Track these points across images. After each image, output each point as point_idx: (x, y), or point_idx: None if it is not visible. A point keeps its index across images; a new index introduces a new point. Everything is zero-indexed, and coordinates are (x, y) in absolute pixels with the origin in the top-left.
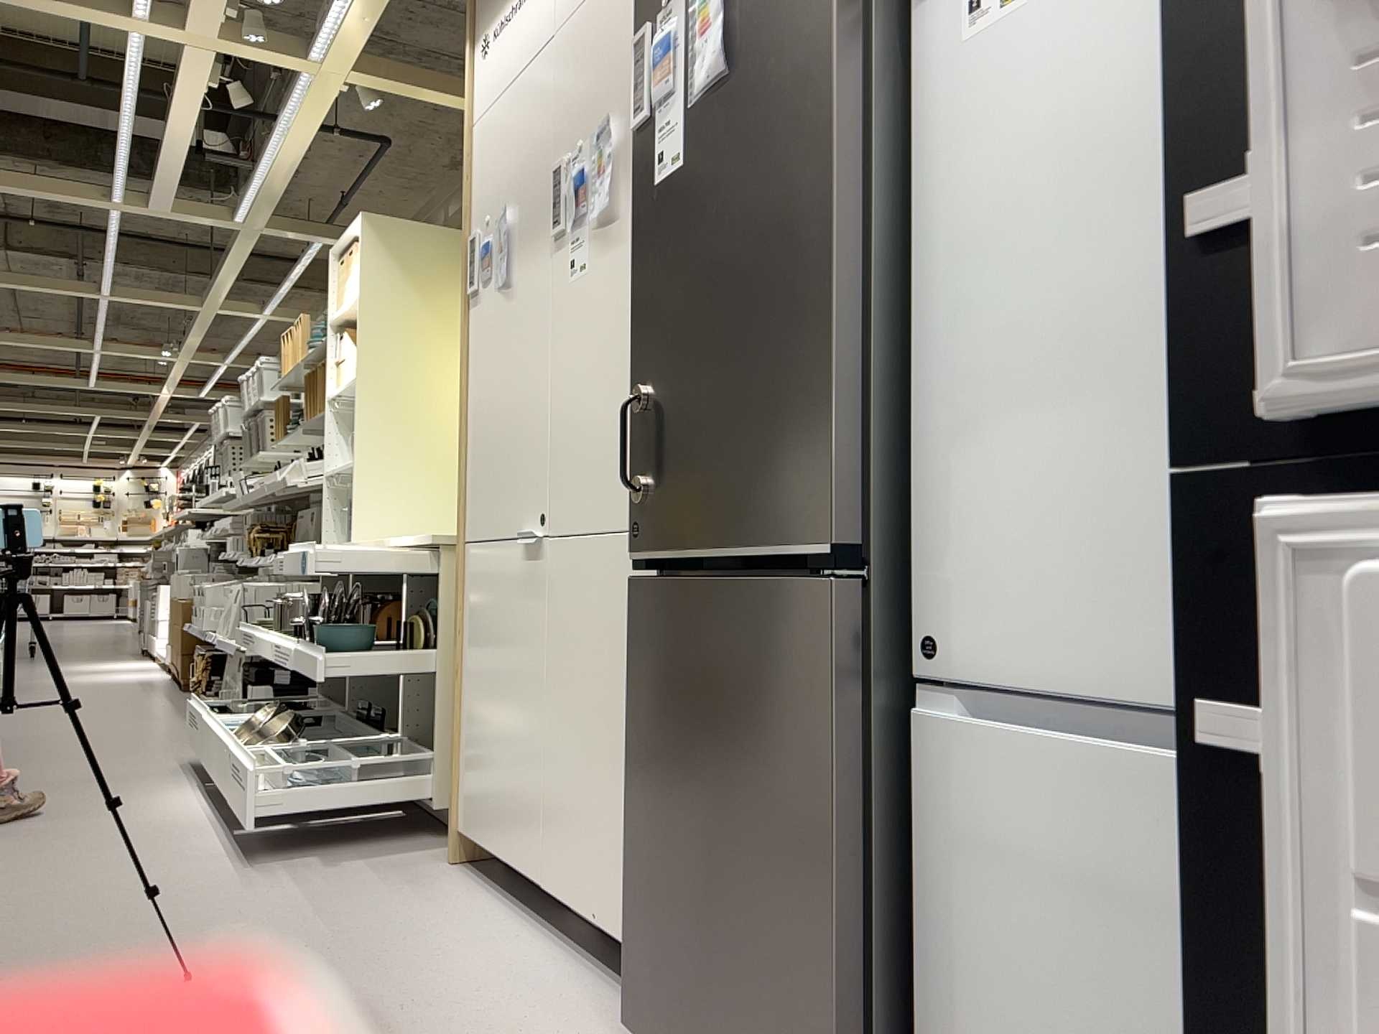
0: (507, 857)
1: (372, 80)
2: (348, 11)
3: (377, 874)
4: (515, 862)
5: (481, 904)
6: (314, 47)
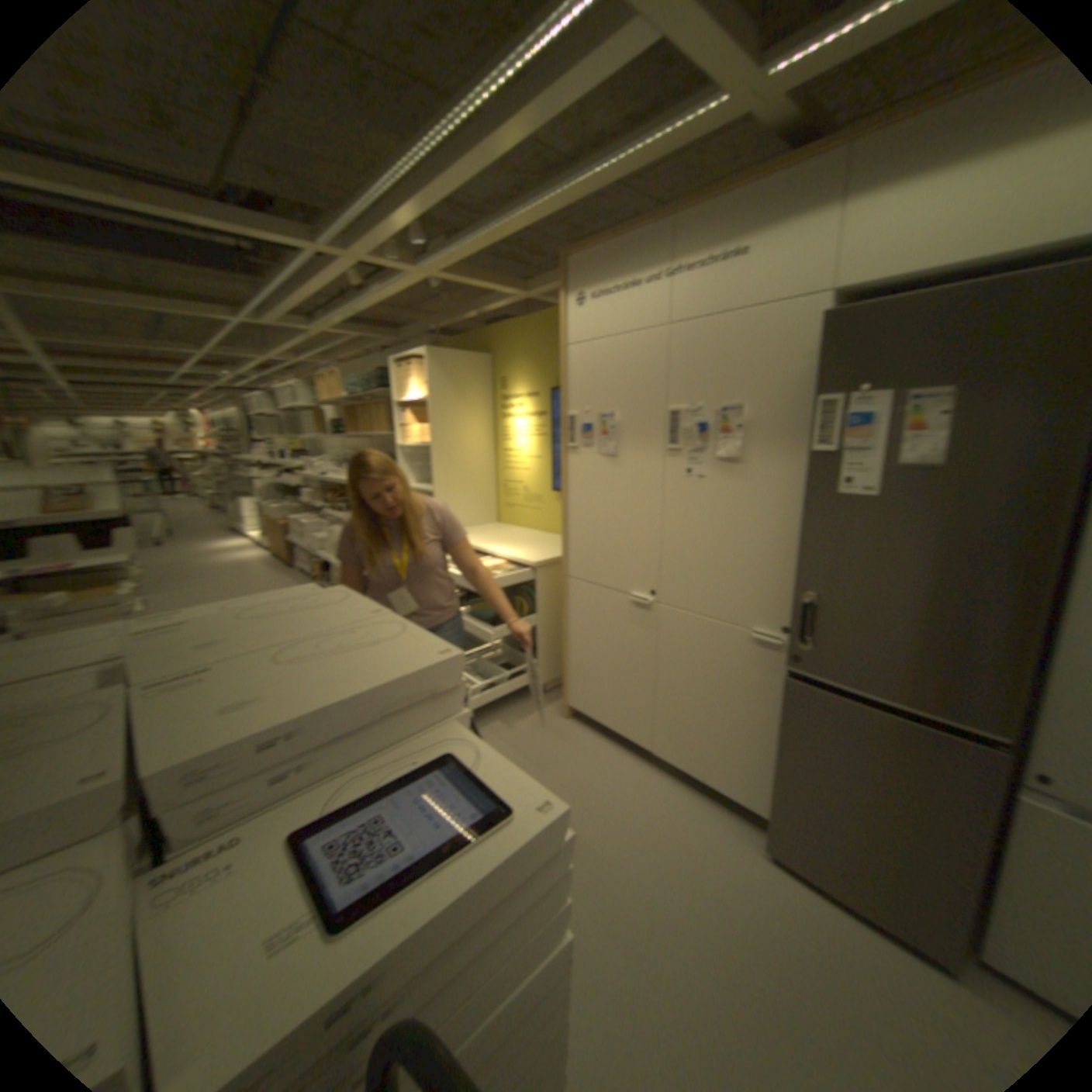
0: (620, 731)
1: (452, 275)
2: (461, 244)
3: (541, 733)
4: (628, 735)
5: (609, 751)
6: (426, 258)
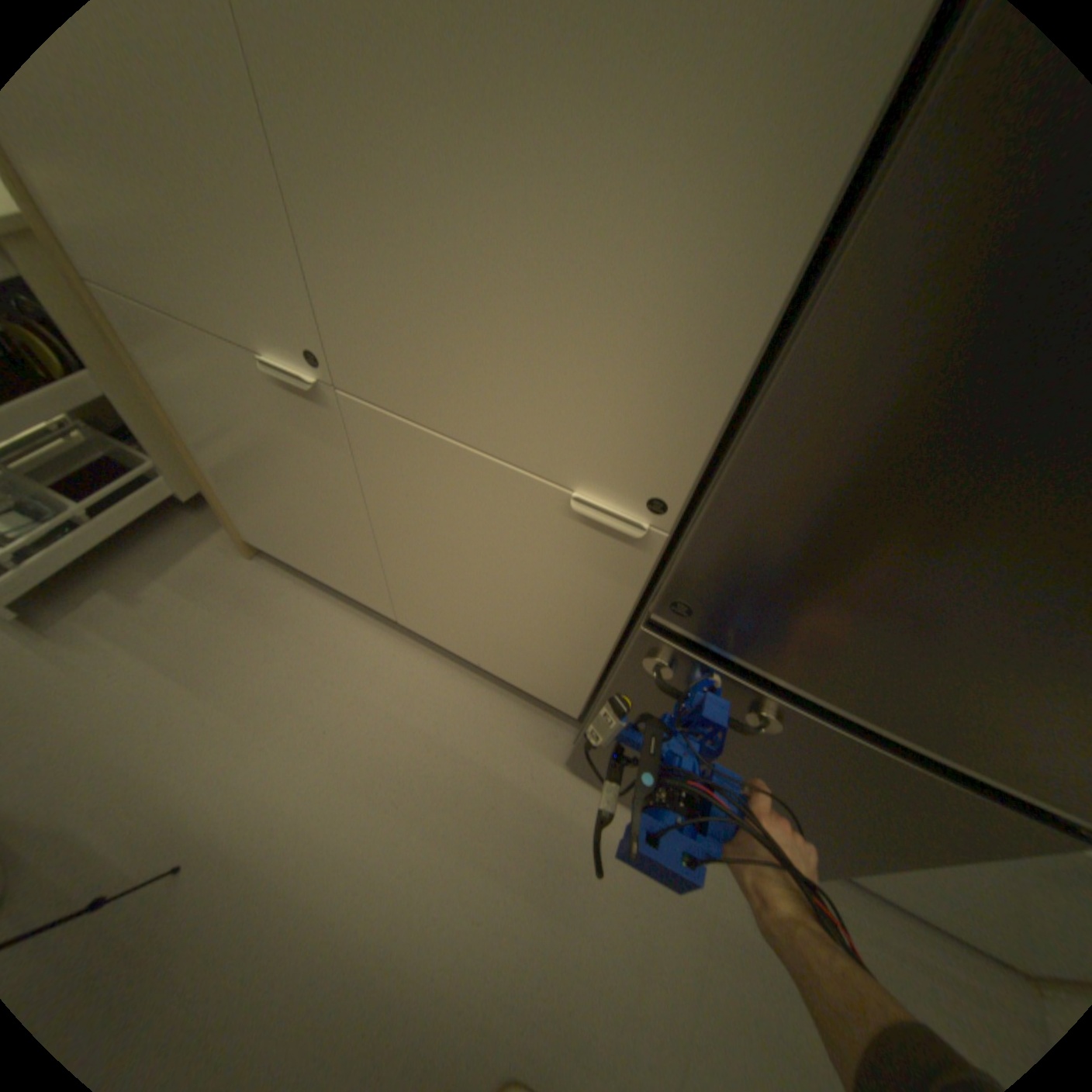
0: (335, 586)
1: None
2: None
3: (192, 602)
4: (349, 594)
5: (323, 614)
6: None
